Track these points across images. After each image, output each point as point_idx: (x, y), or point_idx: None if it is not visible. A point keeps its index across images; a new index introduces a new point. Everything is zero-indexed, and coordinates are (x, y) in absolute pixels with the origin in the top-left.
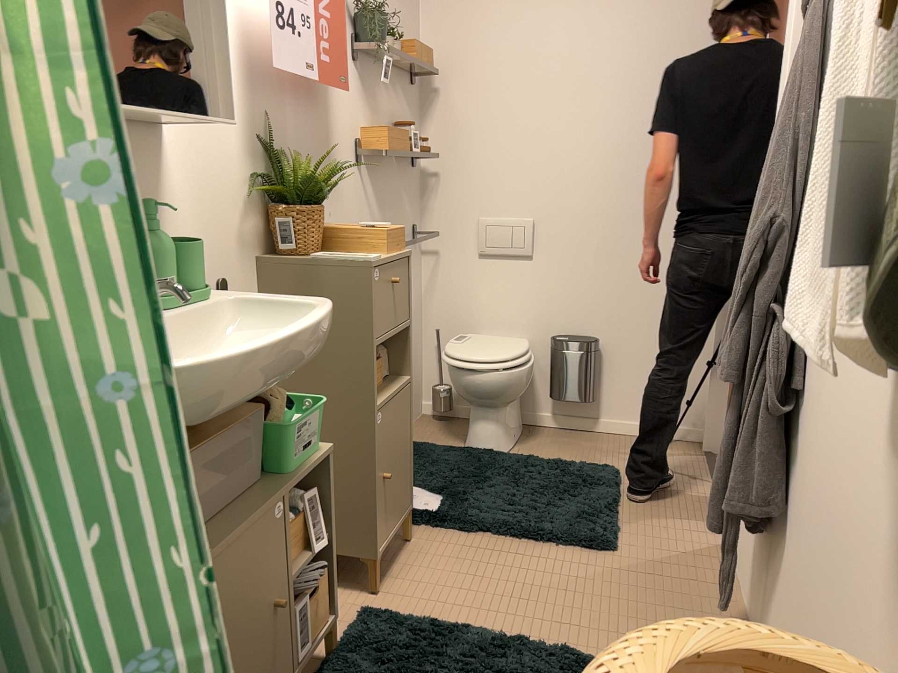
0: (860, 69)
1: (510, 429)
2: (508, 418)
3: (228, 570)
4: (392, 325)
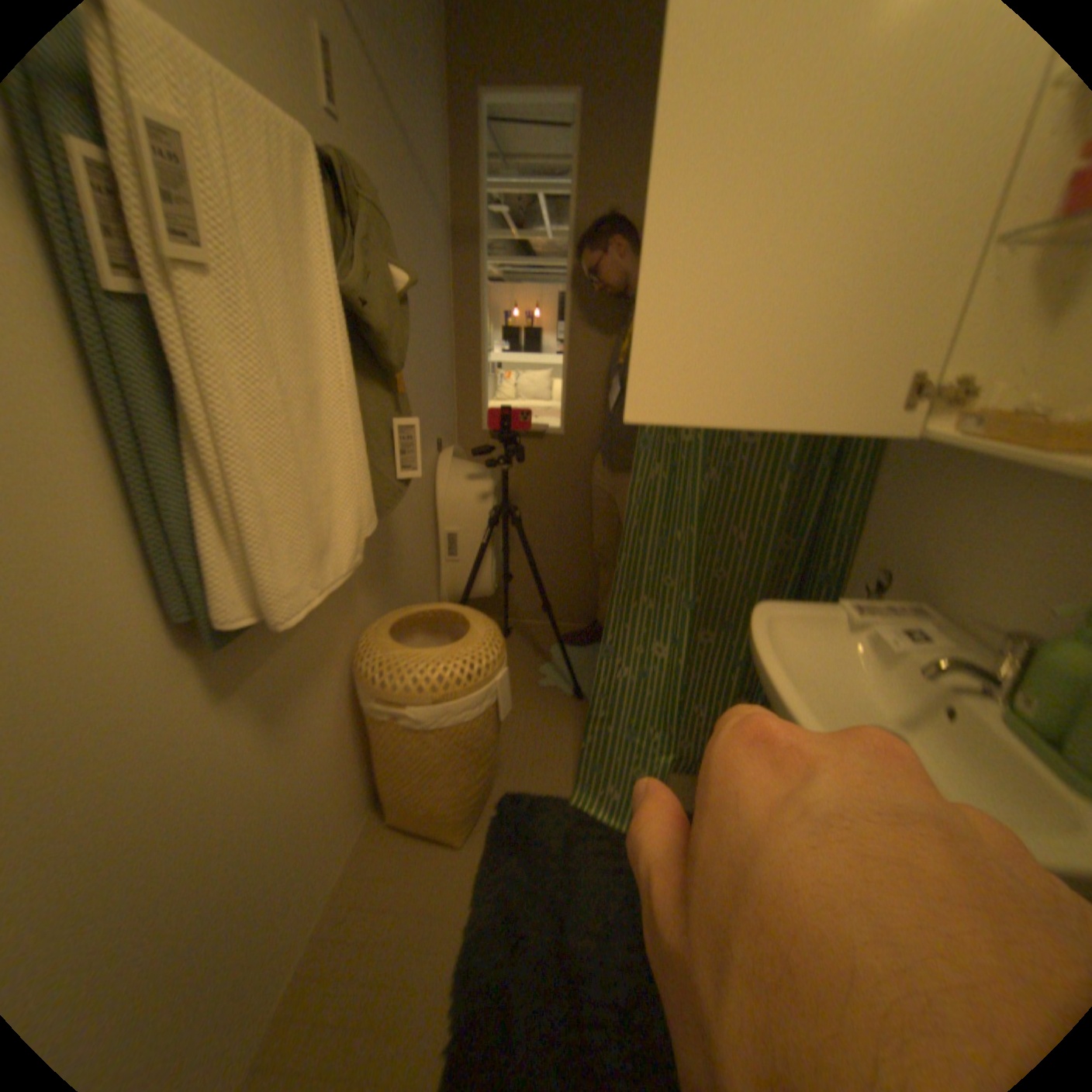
0: (347, 406)
1: None
2: None
3: None
4: None
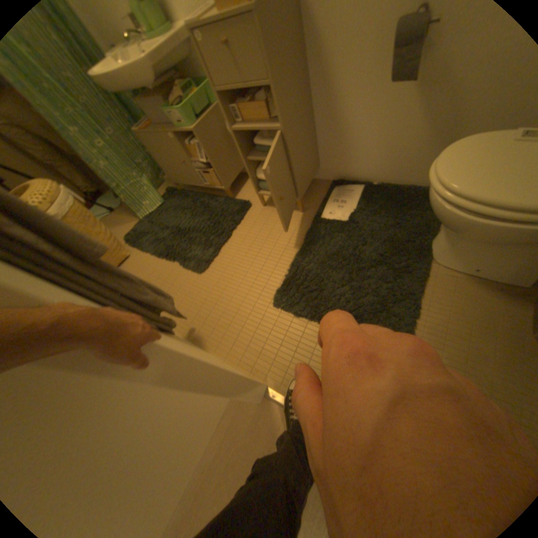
0: None
1: (470, 258)
2: (467, 247)
3: (154, 138)
4: (235, 80)
